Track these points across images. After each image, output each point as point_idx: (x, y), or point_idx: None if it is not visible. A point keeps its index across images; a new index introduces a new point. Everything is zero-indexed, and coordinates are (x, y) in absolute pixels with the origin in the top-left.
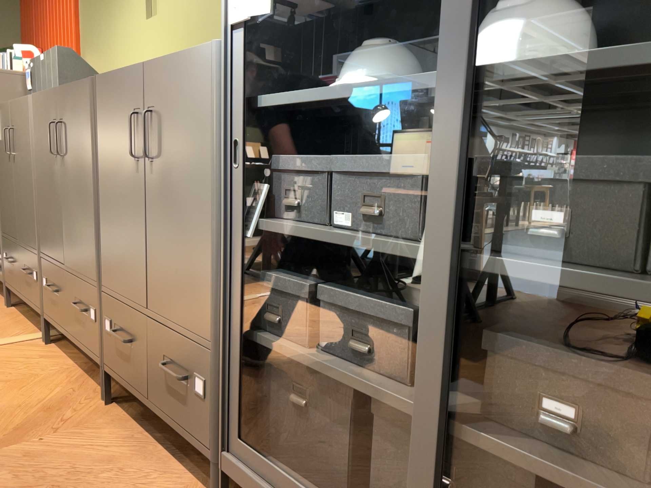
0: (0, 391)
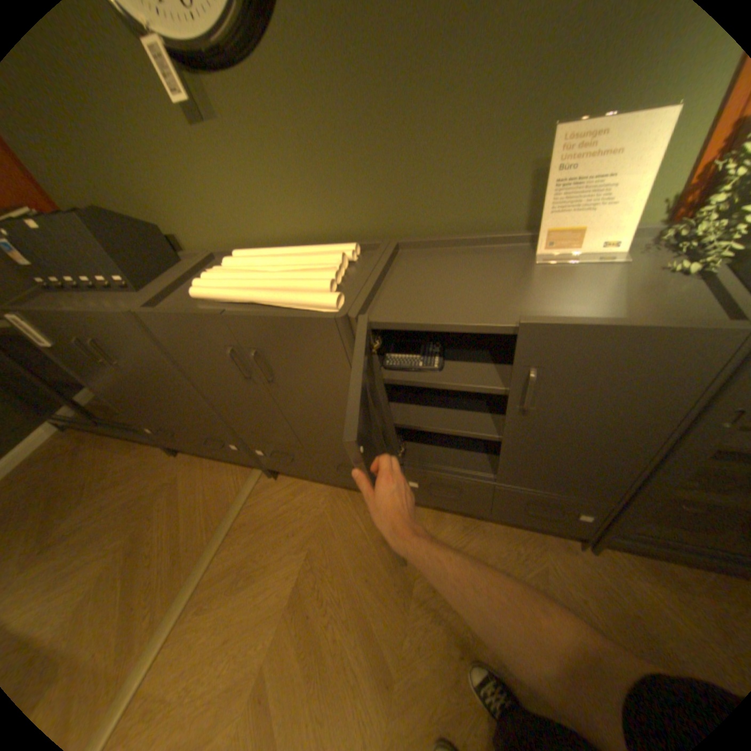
0: (321, 547)
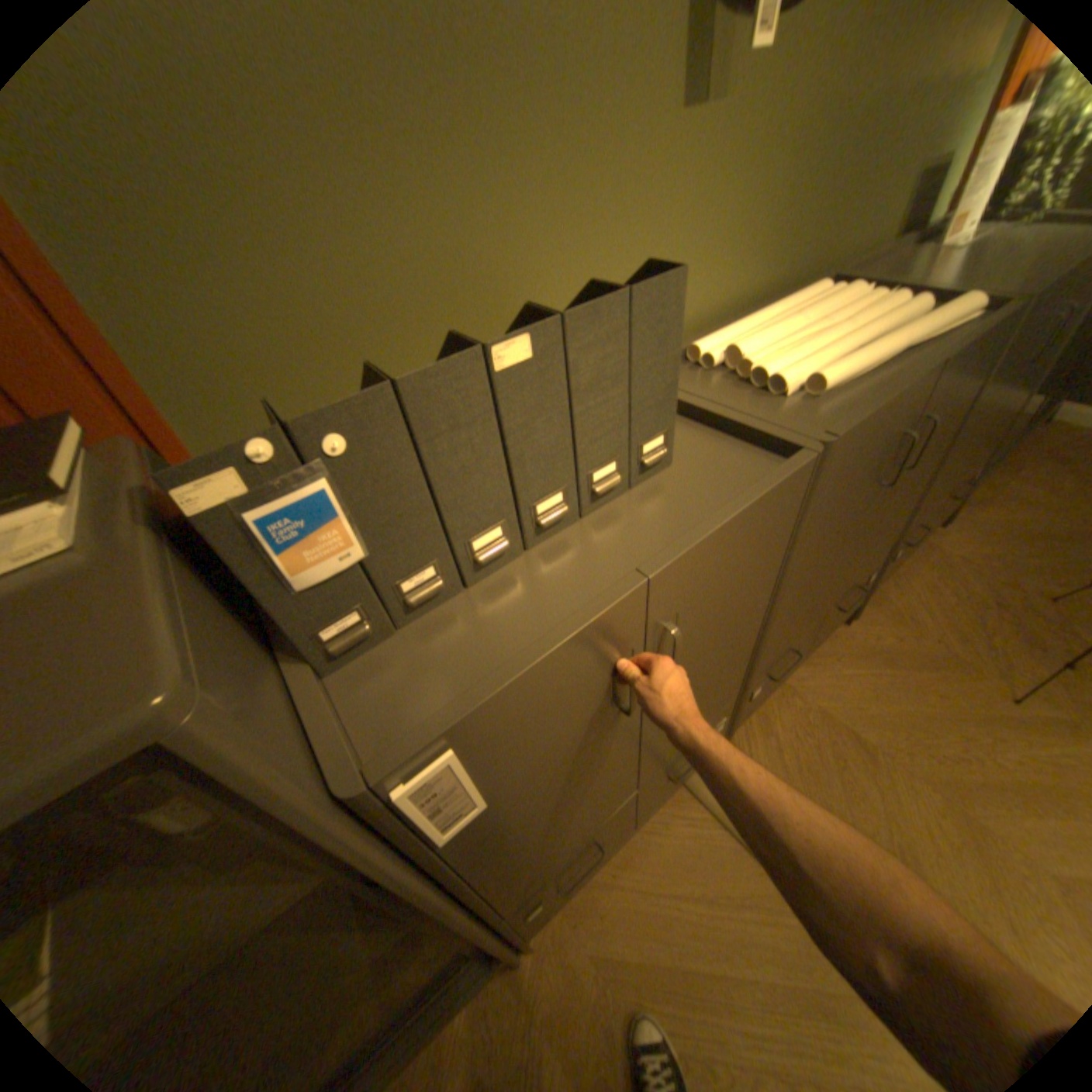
0: (877, 729)
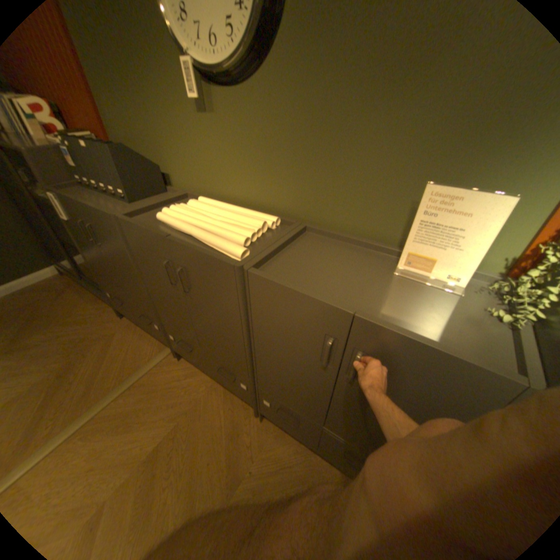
0: (189, 424)
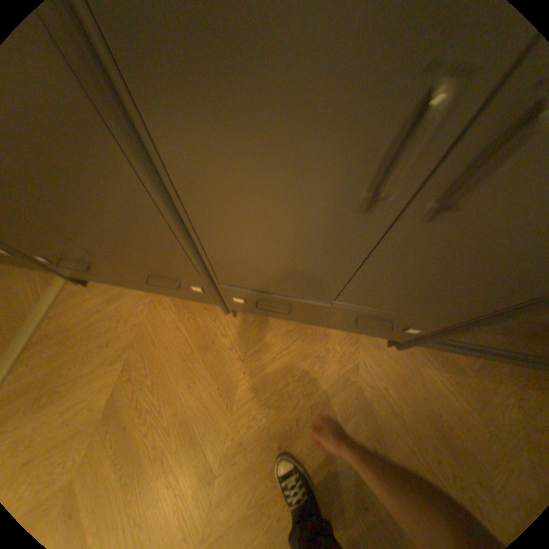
0: (140, 356)
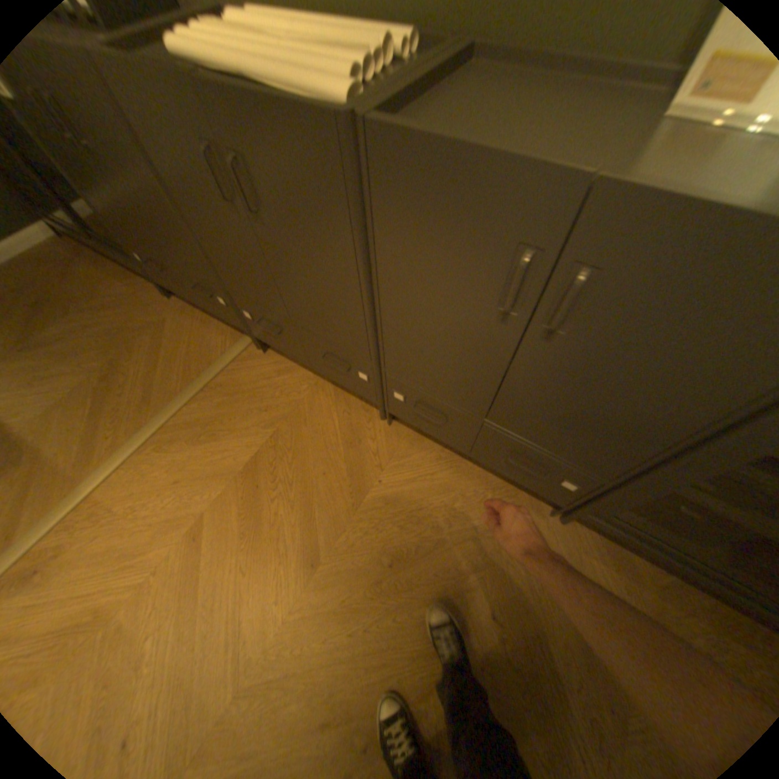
0: (291, 430)
